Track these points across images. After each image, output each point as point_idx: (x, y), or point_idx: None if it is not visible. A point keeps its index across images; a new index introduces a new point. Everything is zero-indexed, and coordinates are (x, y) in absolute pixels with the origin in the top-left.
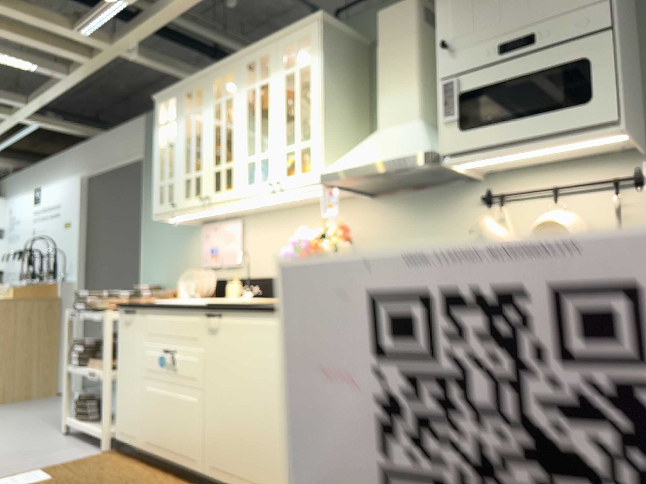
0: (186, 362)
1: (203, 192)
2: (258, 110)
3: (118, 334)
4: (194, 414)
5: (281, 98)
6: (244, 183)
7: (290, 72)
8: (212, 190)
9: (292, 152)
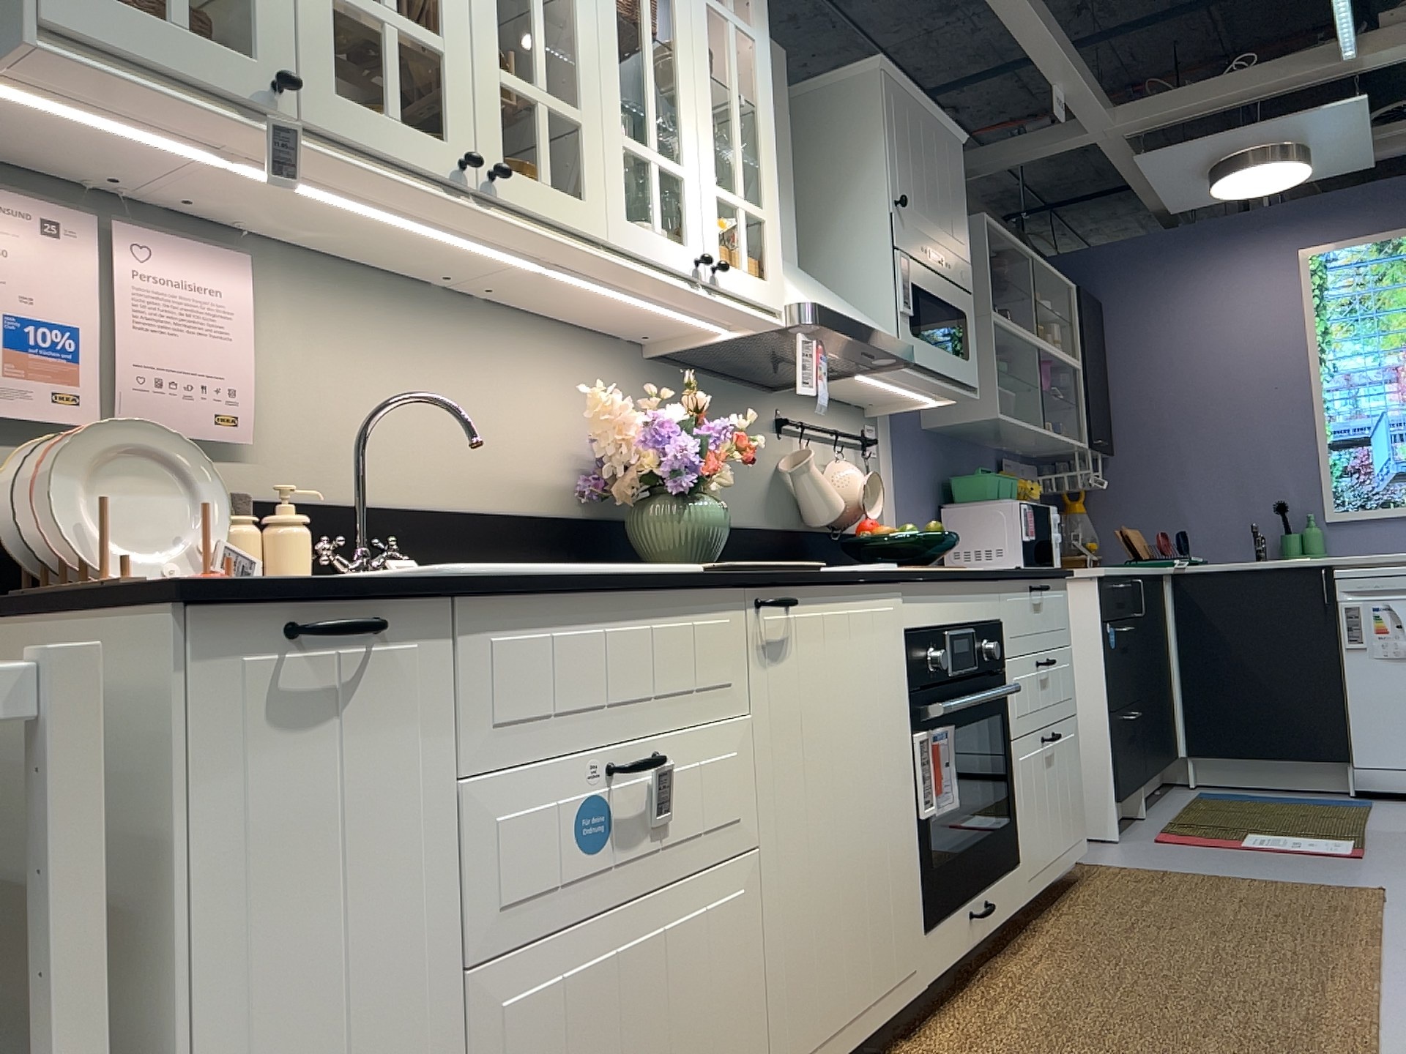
0: (703, 778)
1: (455, 132)
2: (624, 11)
3: (174, 808)
4: (739, 943)
5: (704, 53)
6: (622, 206)
7: (720, 13)
8: (501, 154)
9: (726, 210)
